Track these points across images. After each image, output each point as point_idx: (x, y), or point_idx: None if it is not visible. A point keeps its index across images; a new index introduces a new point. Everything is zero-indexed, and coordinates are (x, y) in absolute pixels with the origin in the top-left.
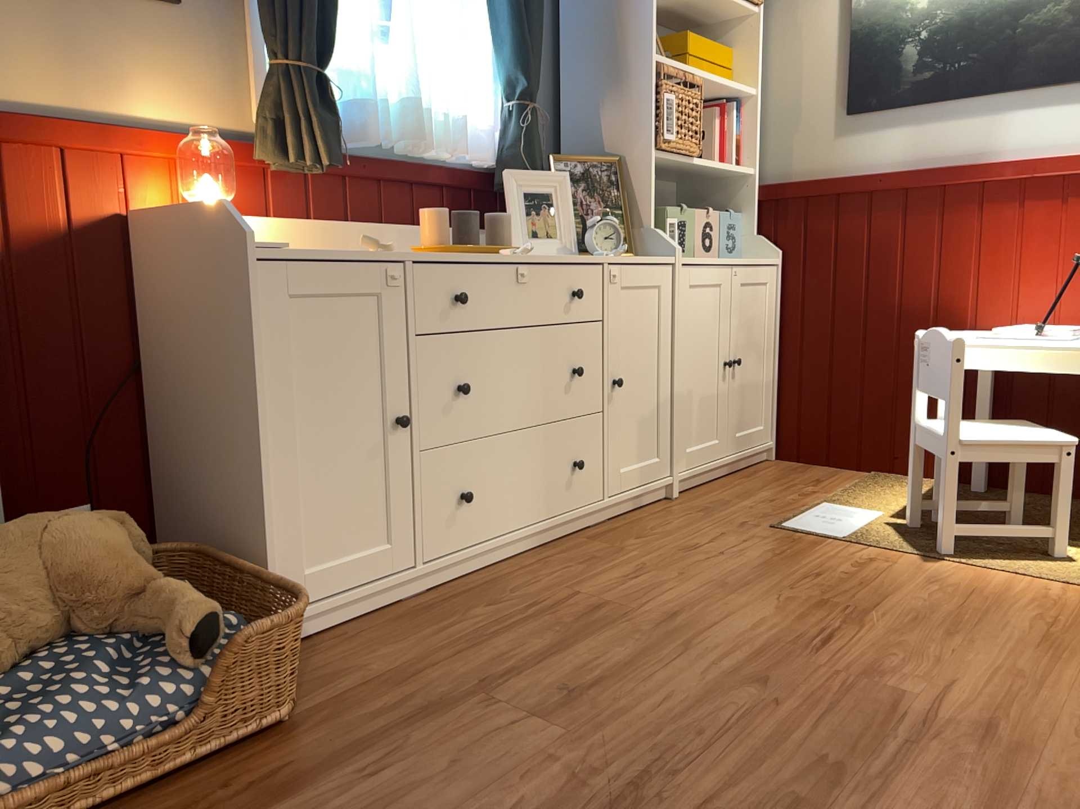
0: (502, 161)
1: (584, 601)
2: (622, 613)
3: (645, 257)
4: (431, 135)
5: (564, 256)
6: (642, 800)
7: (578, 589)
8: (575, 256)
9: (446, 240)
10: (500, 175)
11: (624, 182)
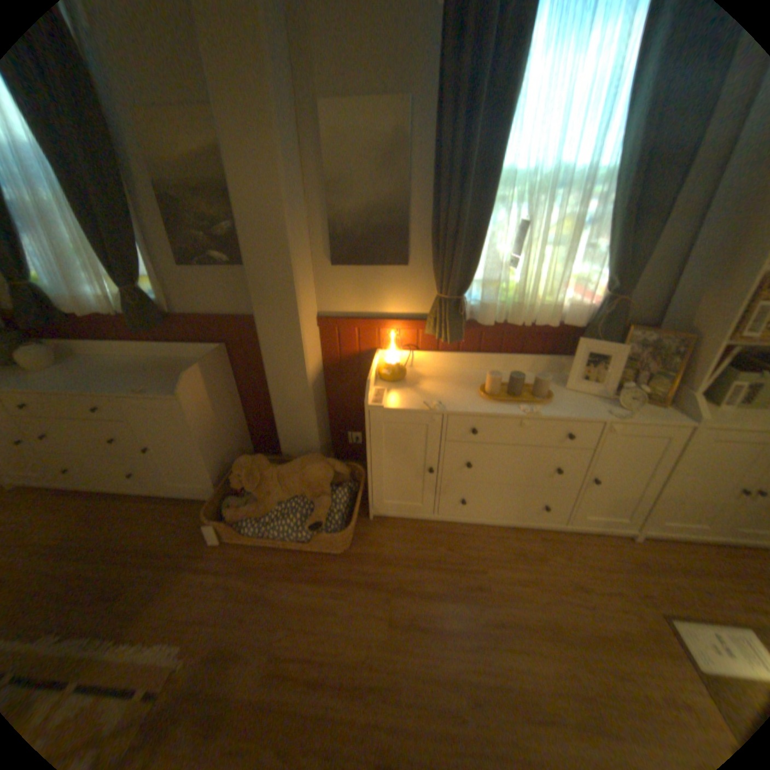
0: (591, 324)
1: (483, 580)
2: (487, 603)
3: (670, 415)
4: (540, 310)
5: (573, 412)
6: (366, 699)
7: (491, 570)
8: (585, 413)
9: (496, 390)
10: (587, 332)
11: (696, 351)
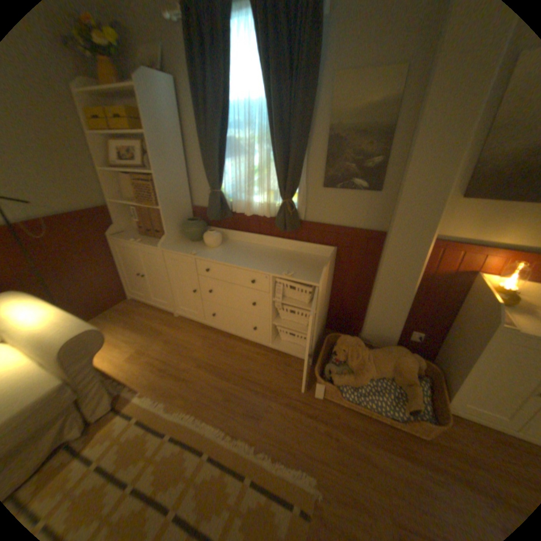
0: None
1: None
2: None
3: None
4: None
5: None
6: None
7: None
8: None
9: None
10: None
11: None
